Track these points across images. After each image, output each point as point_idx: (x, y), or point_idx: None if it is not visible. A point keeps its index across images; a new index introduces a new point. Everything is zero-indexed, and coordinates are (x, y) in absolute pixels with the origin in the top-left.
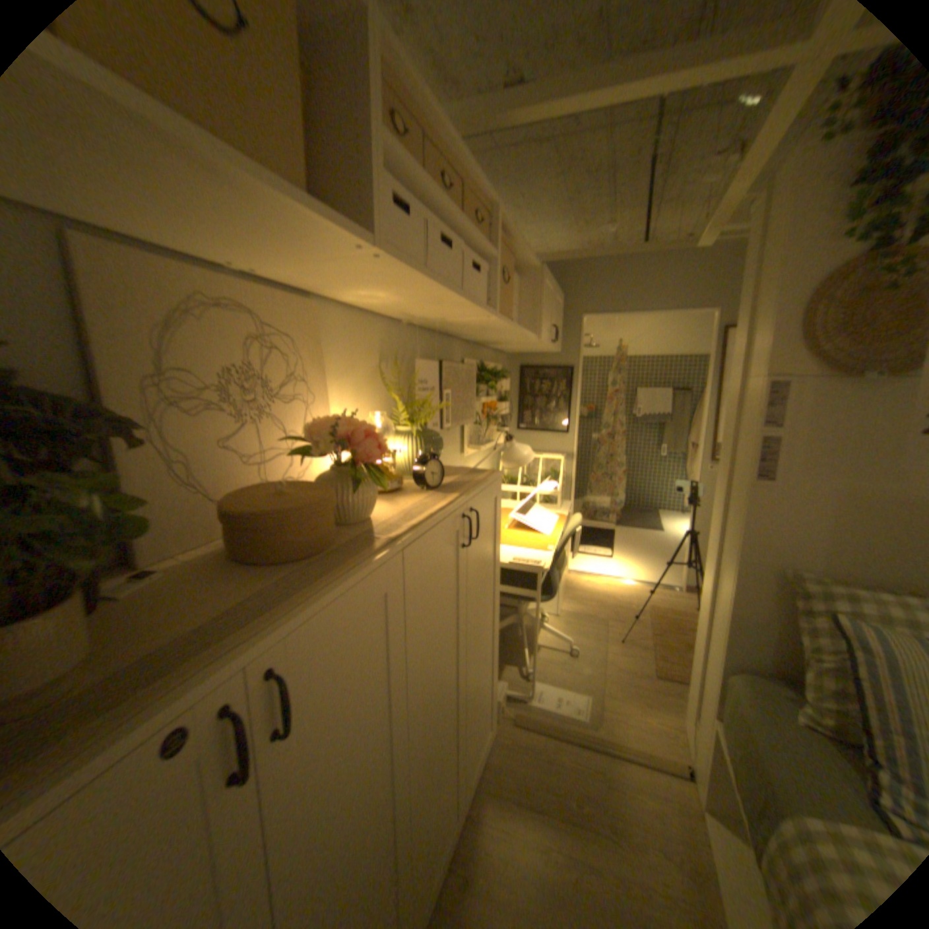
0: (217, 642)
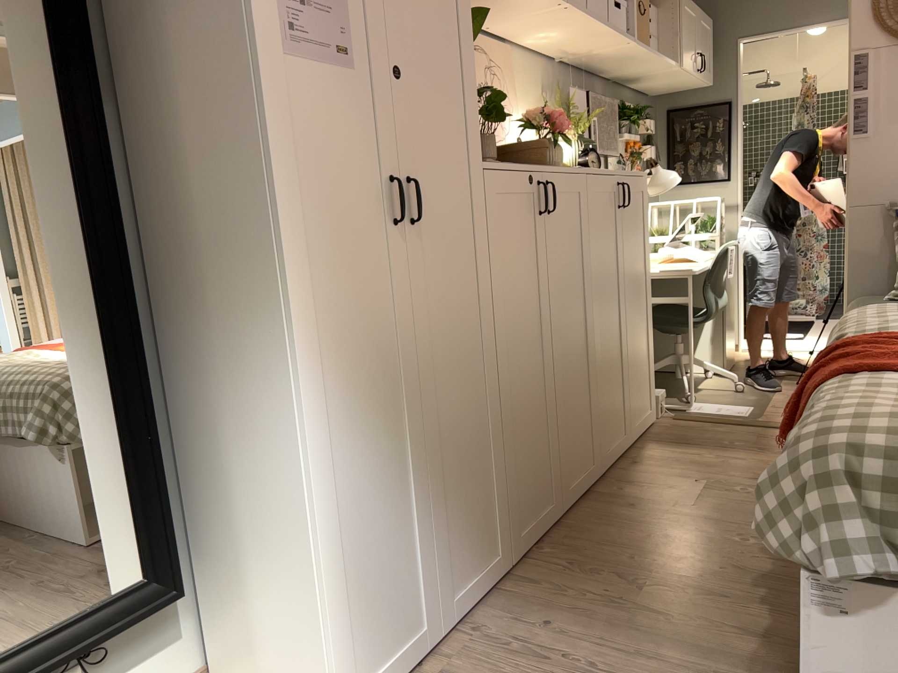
0: (530, 165)
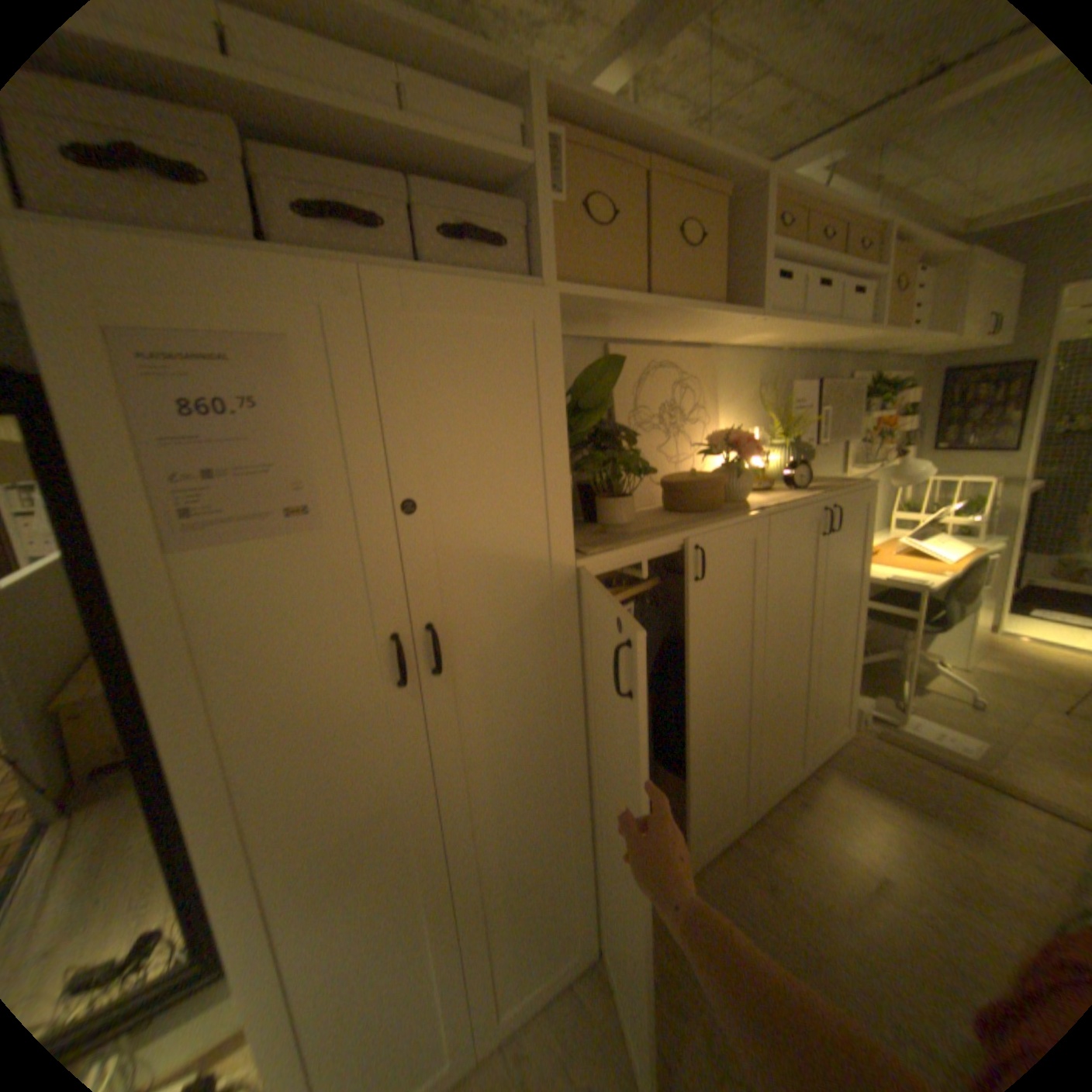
0: (676, 528)
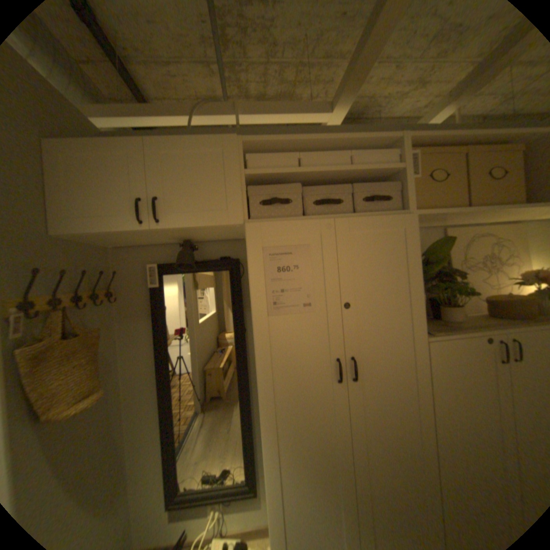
0: (497, 328)
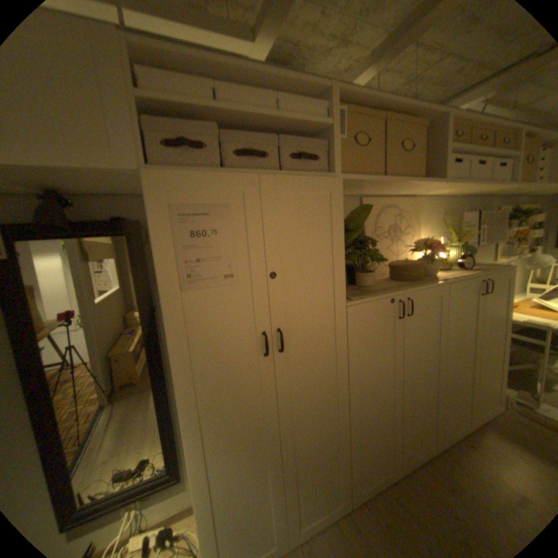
0: (397, 288)
